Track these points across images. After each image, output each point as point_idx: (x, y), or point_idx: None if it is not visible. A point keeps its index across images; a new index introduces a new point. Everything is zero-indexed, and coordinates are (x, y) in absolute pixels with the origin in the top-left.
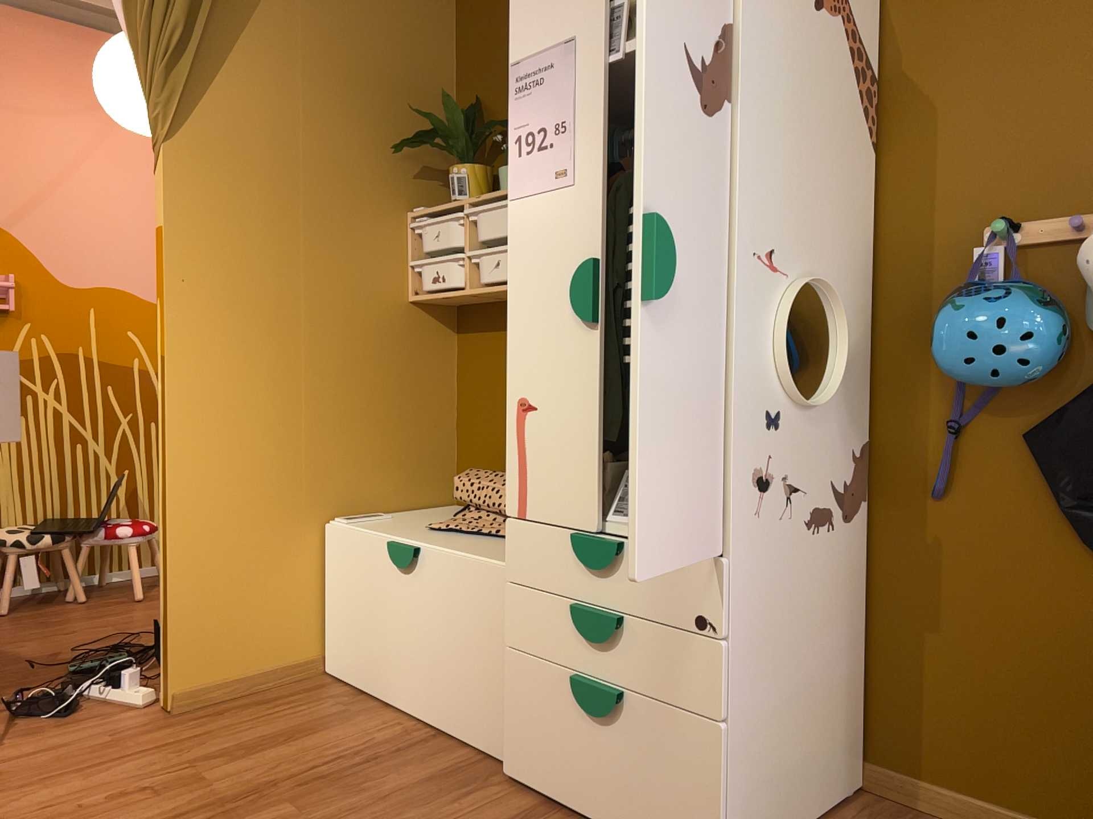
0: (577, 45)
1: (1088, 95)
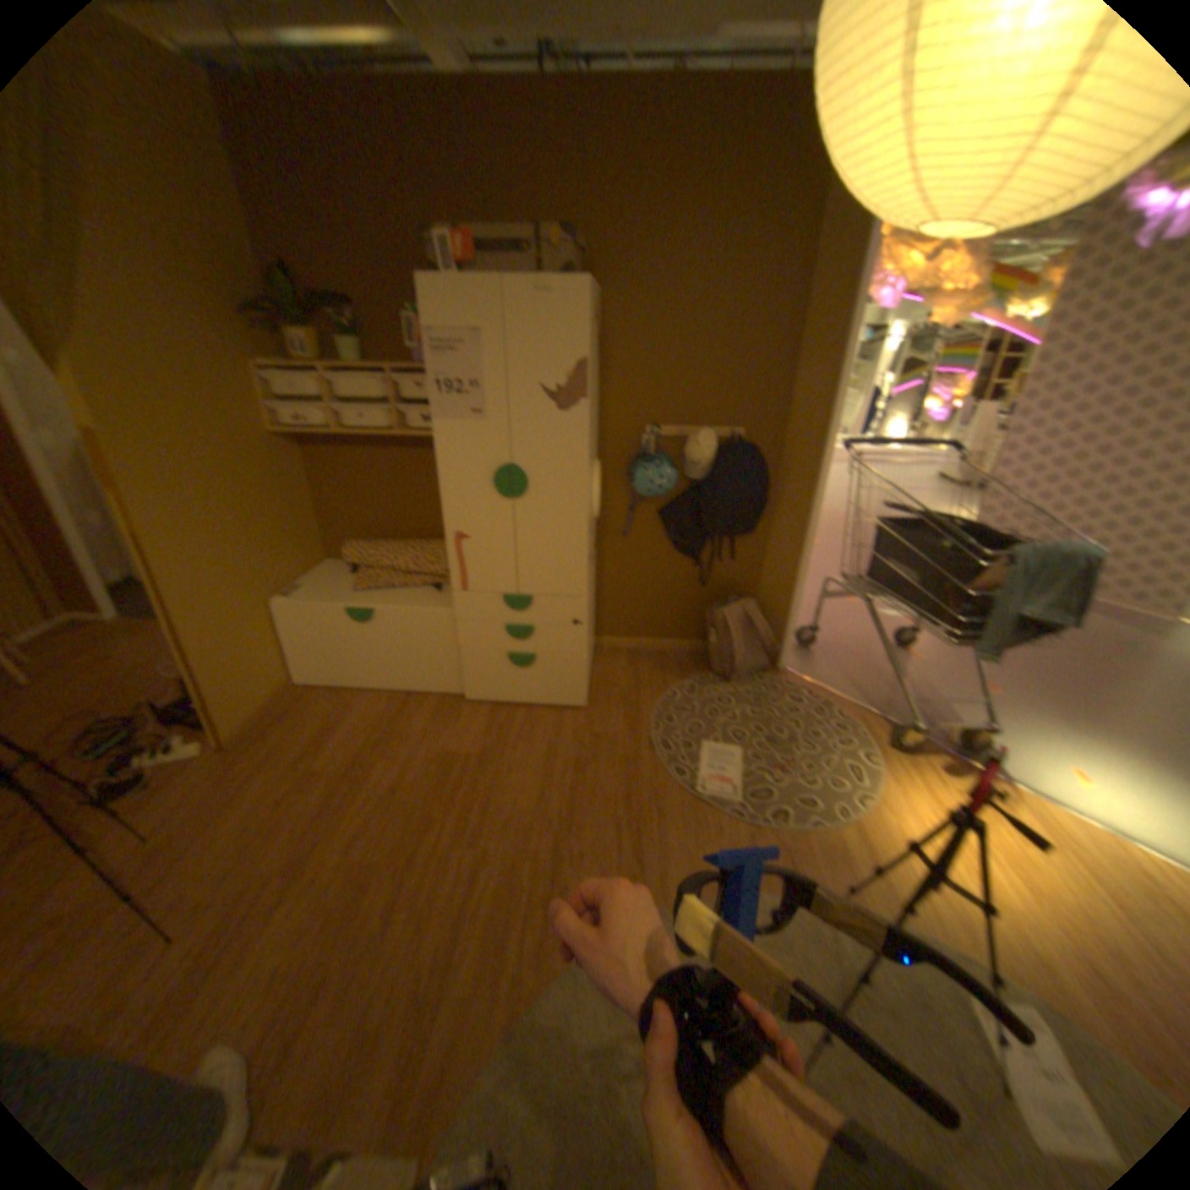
0: (480, 334)
1: (685, 373)
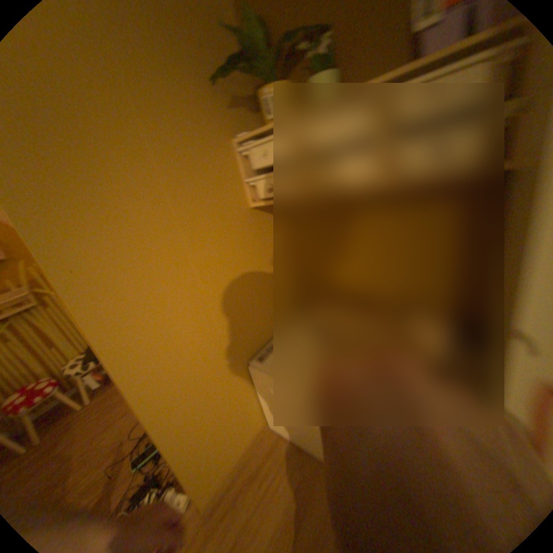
0: None
1: None
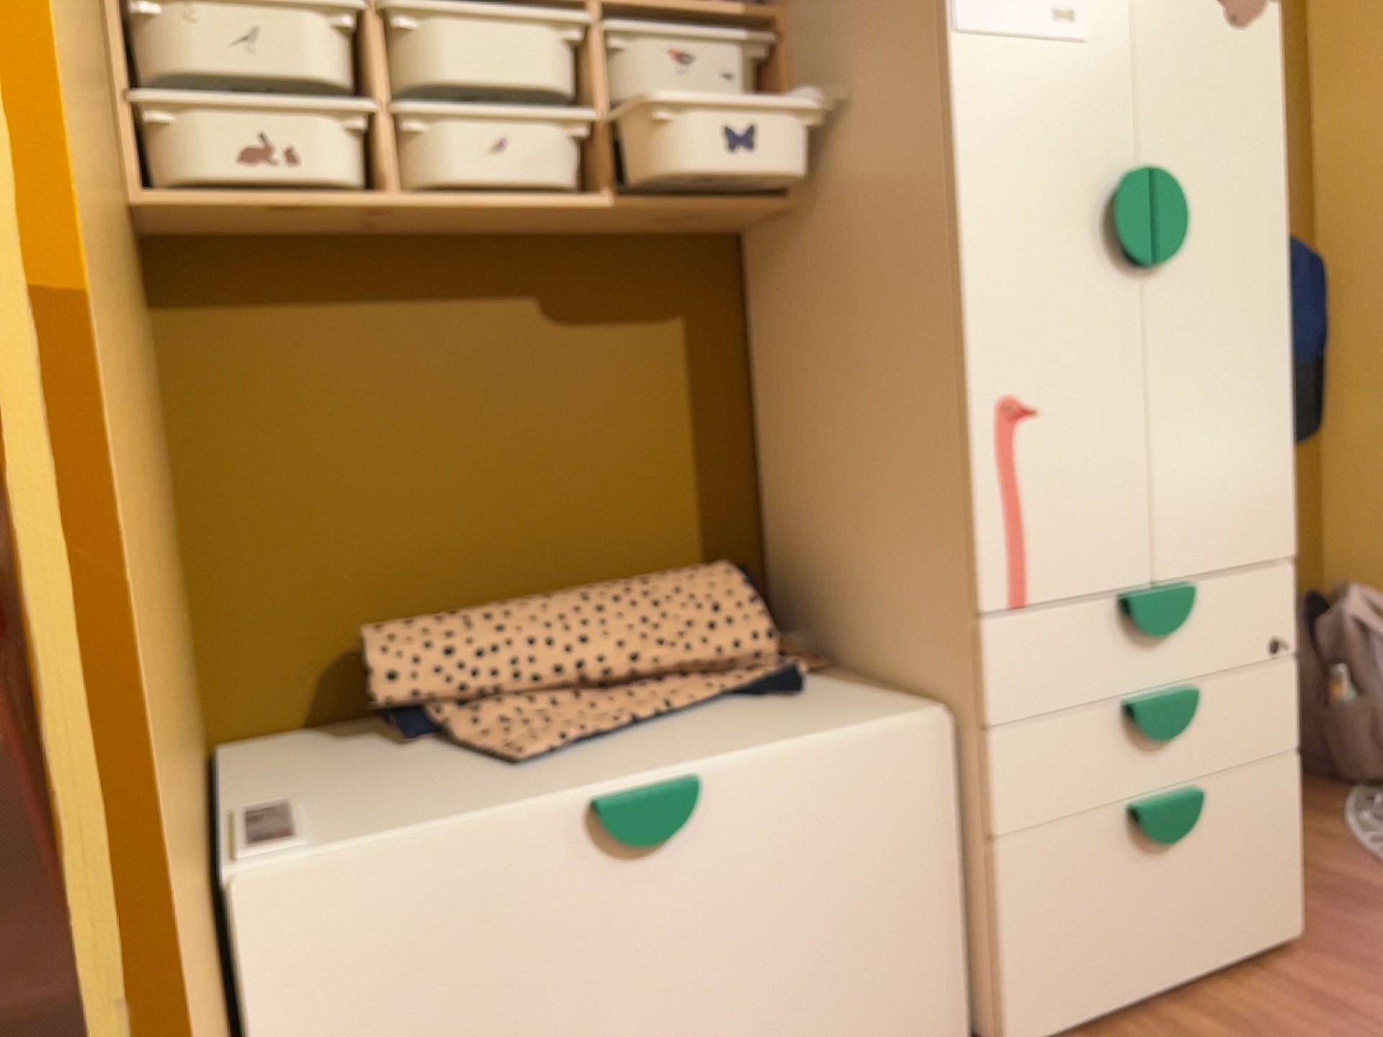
0: None
1: None
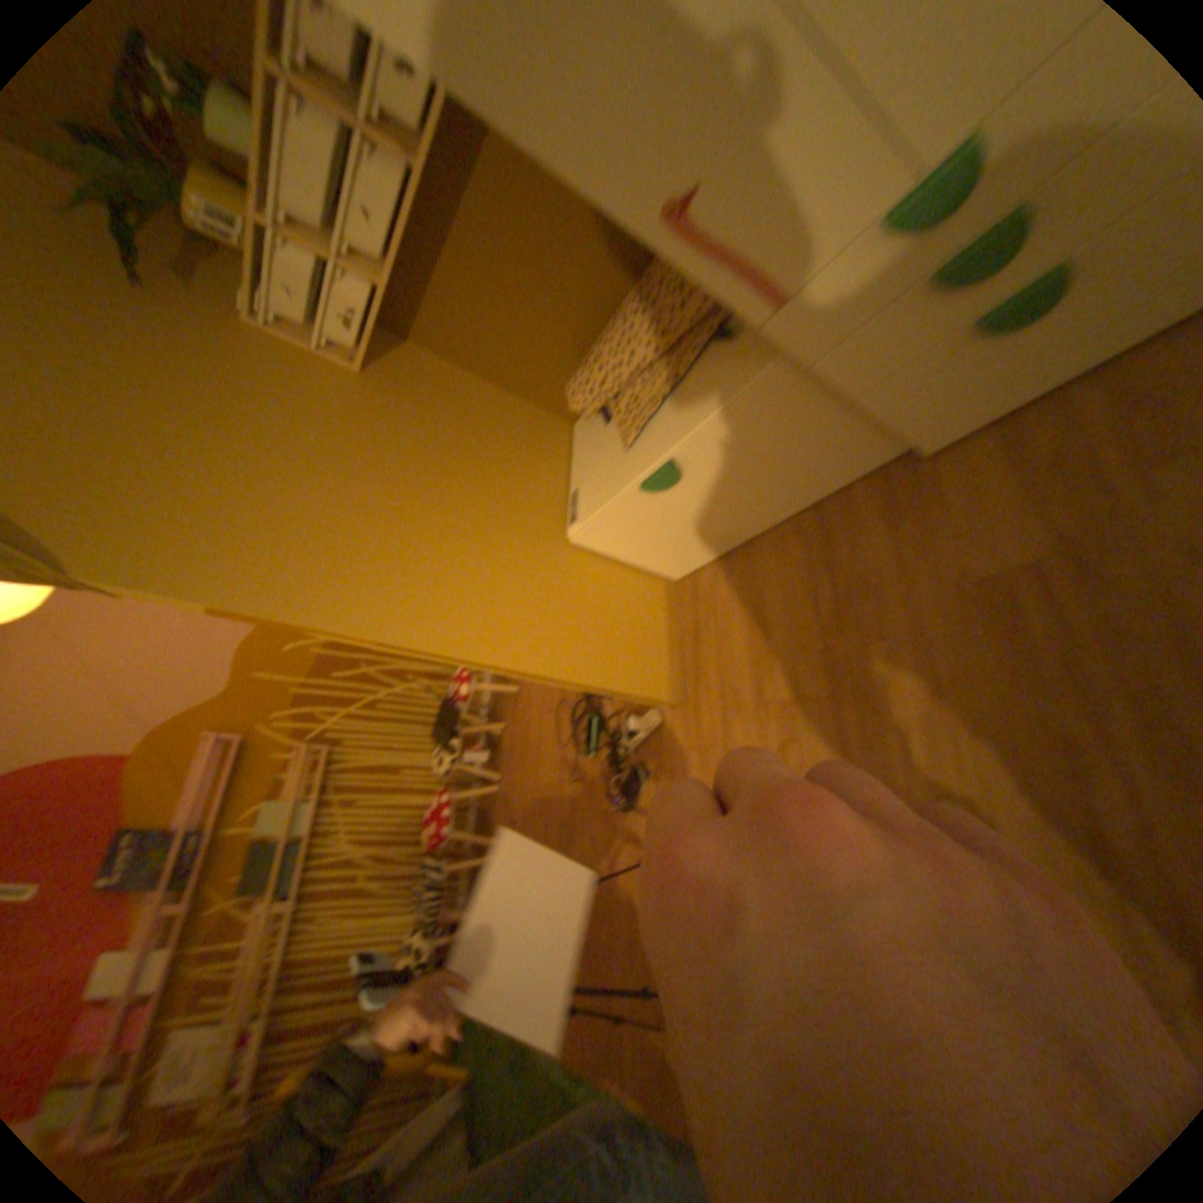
0: None
1: None
